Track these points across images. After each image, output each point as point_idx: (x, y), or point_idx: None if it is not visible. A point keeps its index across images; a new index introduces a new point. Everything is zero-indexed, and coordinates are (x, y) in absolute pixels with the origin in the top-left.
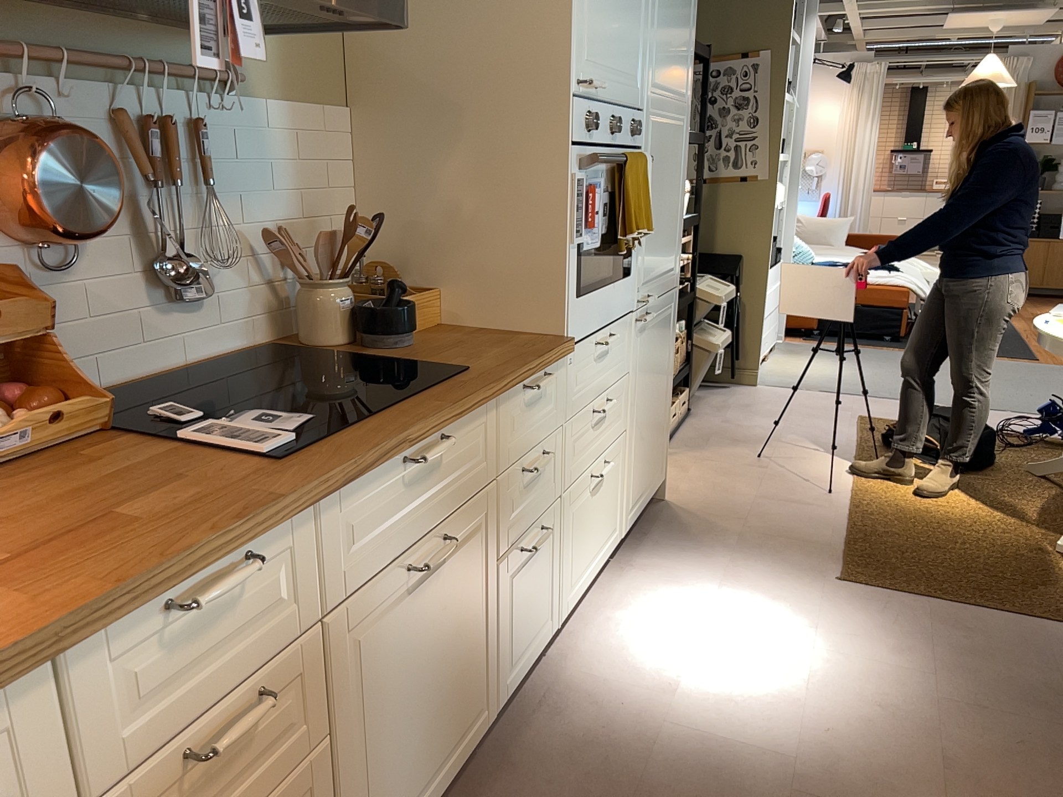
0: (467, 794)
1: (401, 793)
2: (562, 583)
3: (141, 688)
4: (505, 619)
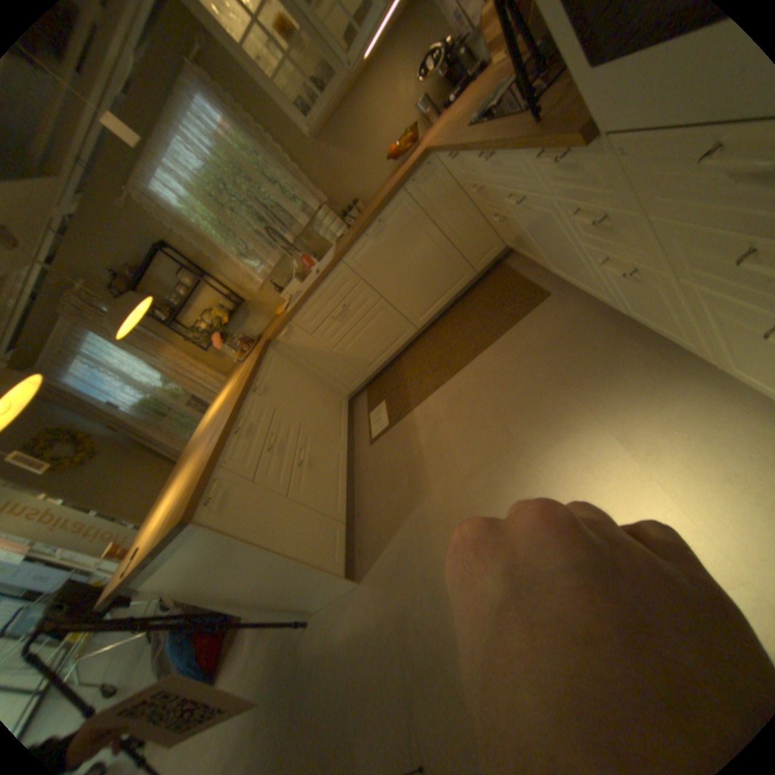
0: (614, 315)
1: (560, 265)
2: (713, 343)
3: (460, 165)
4: (613, 279)
